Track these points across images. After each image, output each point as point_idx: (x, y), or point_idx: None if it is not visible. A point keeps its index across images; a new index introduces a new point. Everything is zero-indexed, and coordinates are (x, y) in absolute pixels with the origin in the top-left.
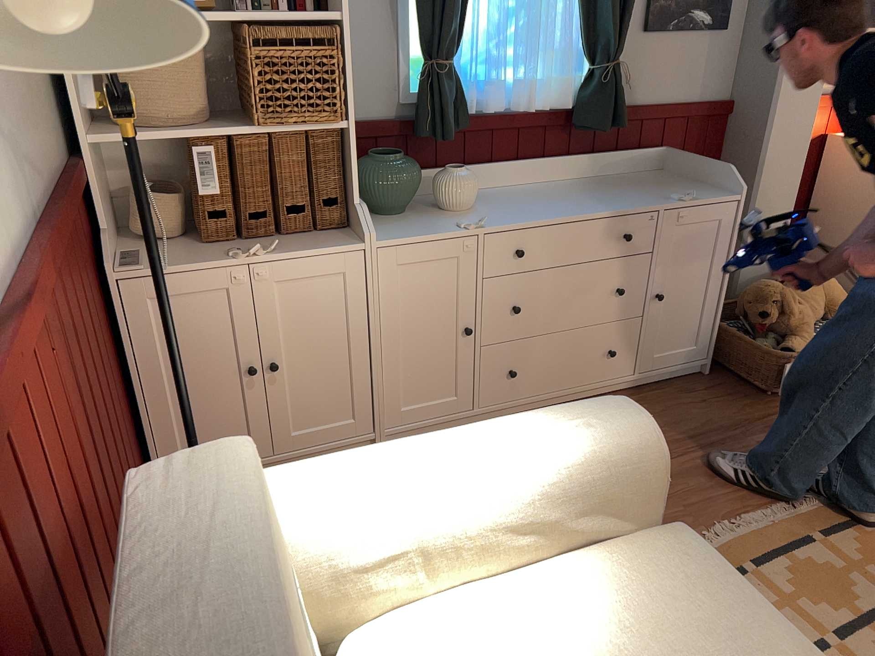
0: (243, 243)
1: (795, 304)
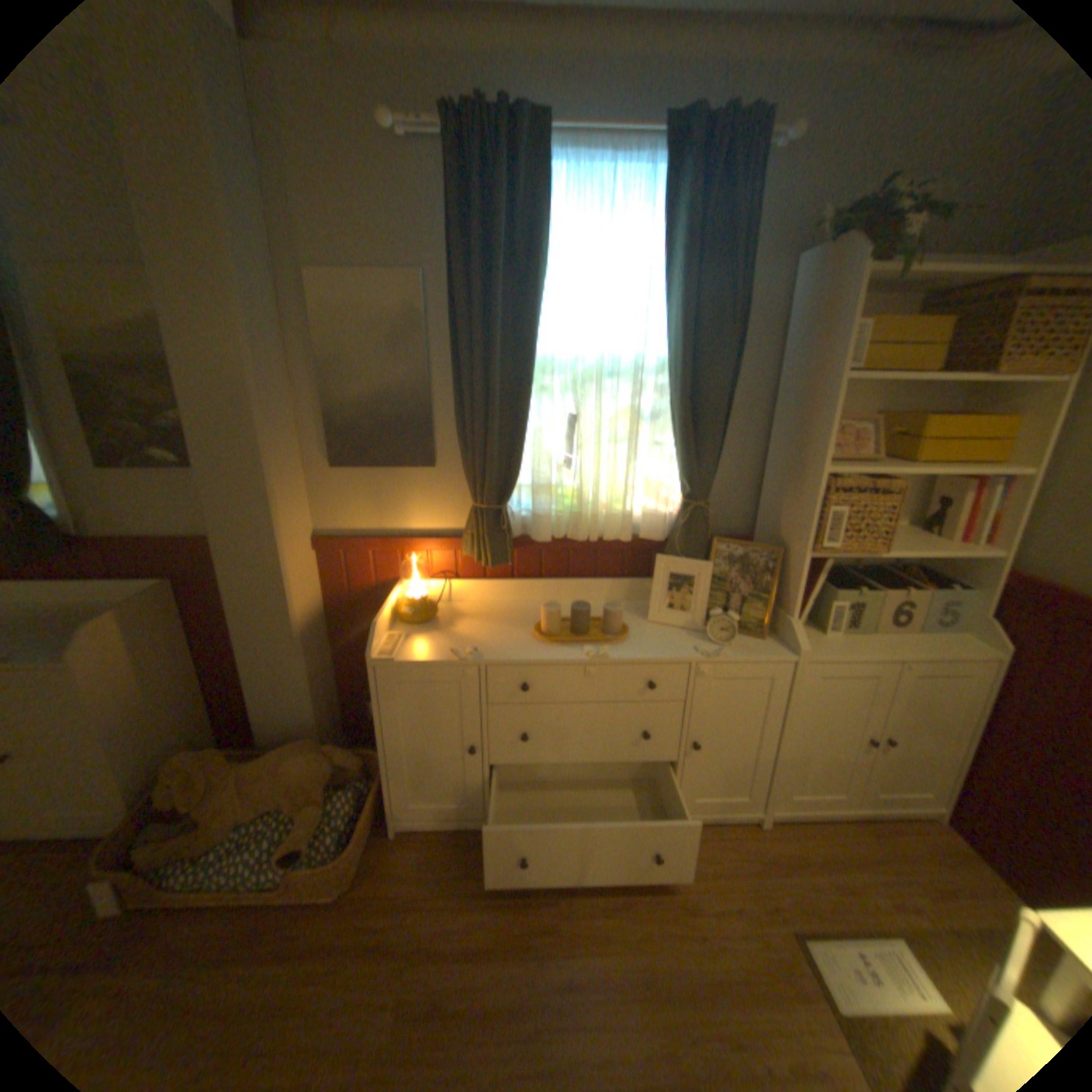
0: None
1: (217, 790)
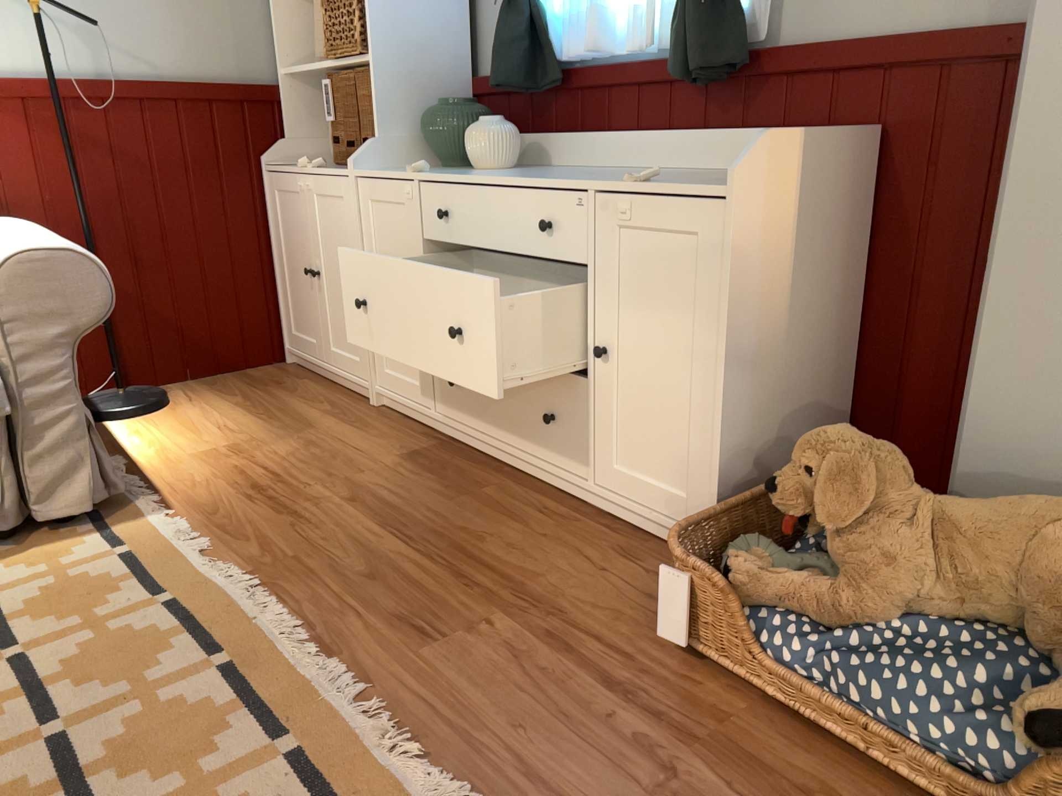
0: (340, 168)
1: (891, 516)
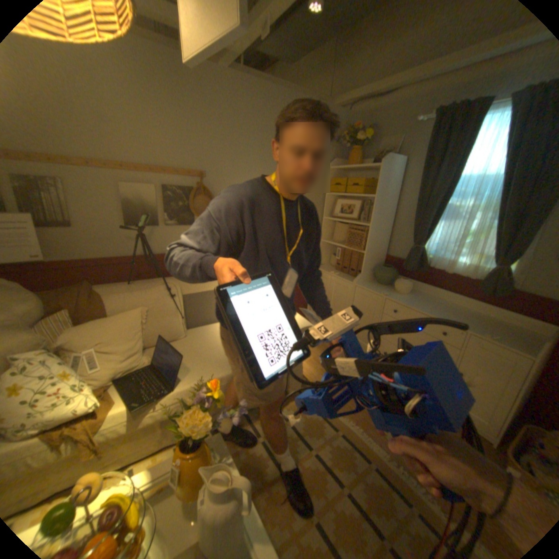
0: (339, 272)
1: None
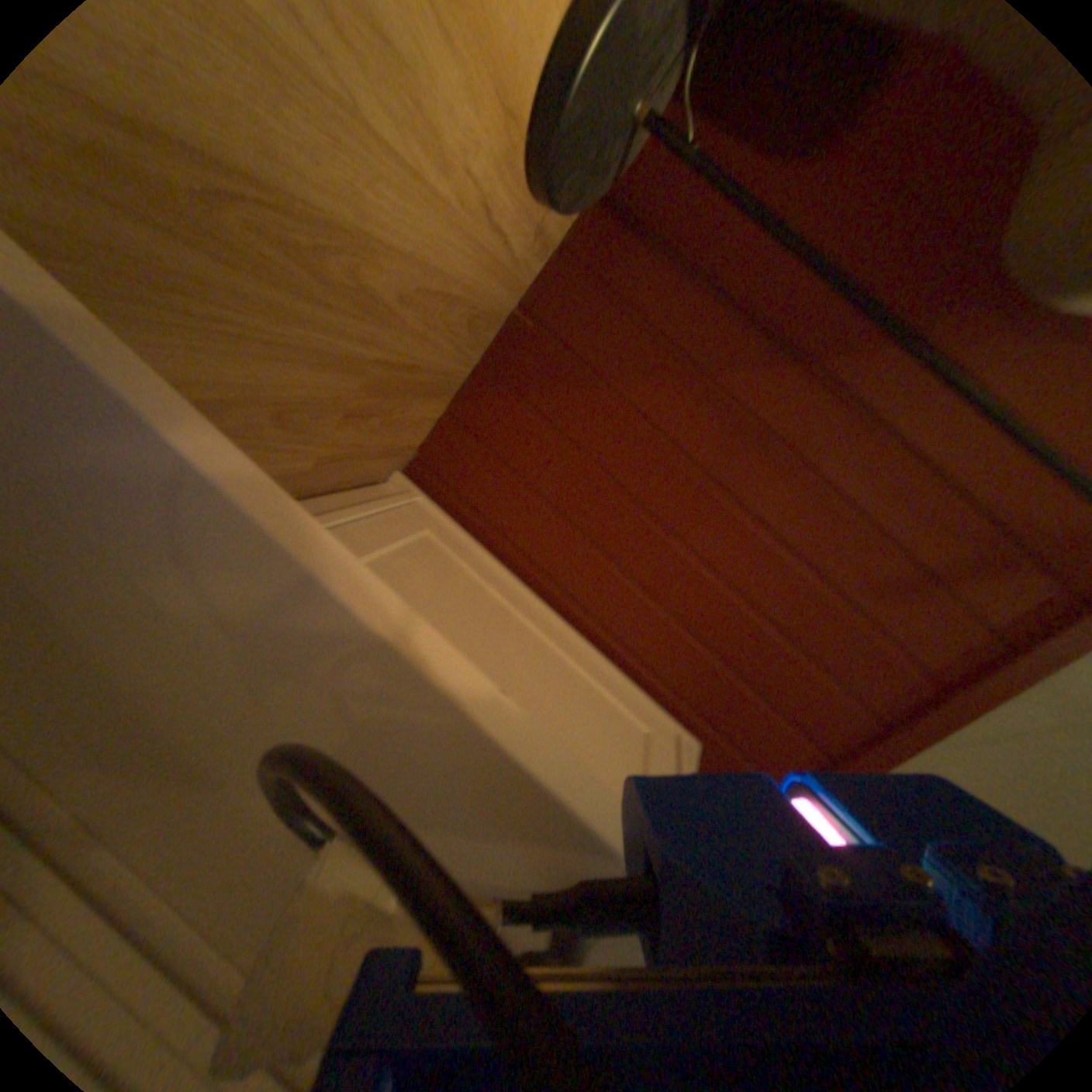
0: None
1: None
